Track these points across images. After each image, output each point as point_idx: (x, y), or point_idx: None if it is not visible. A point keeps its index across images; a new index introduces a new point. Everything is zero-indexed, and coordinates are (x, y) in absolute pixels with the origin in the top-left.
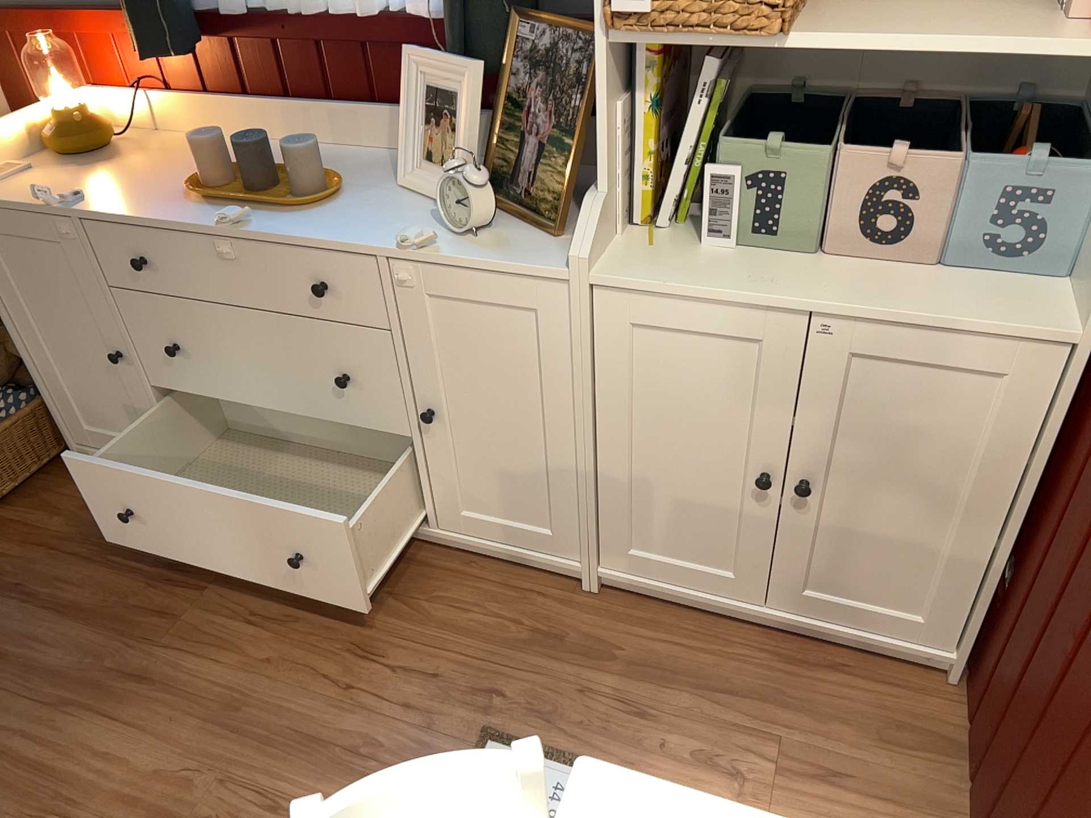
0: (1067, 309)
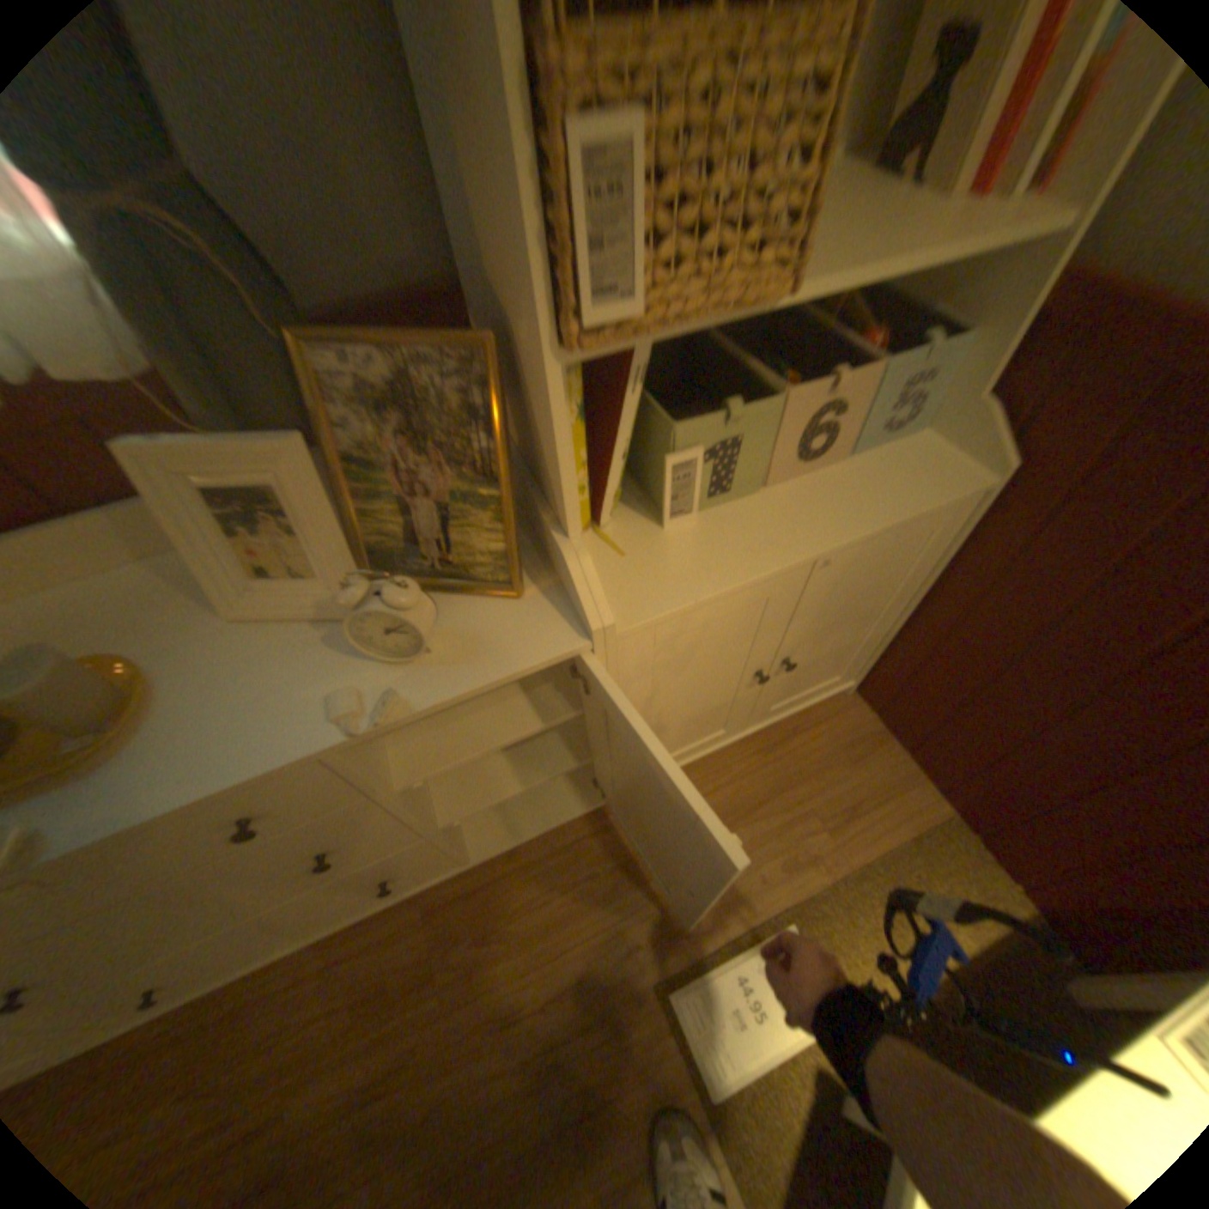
0: (978, 455)
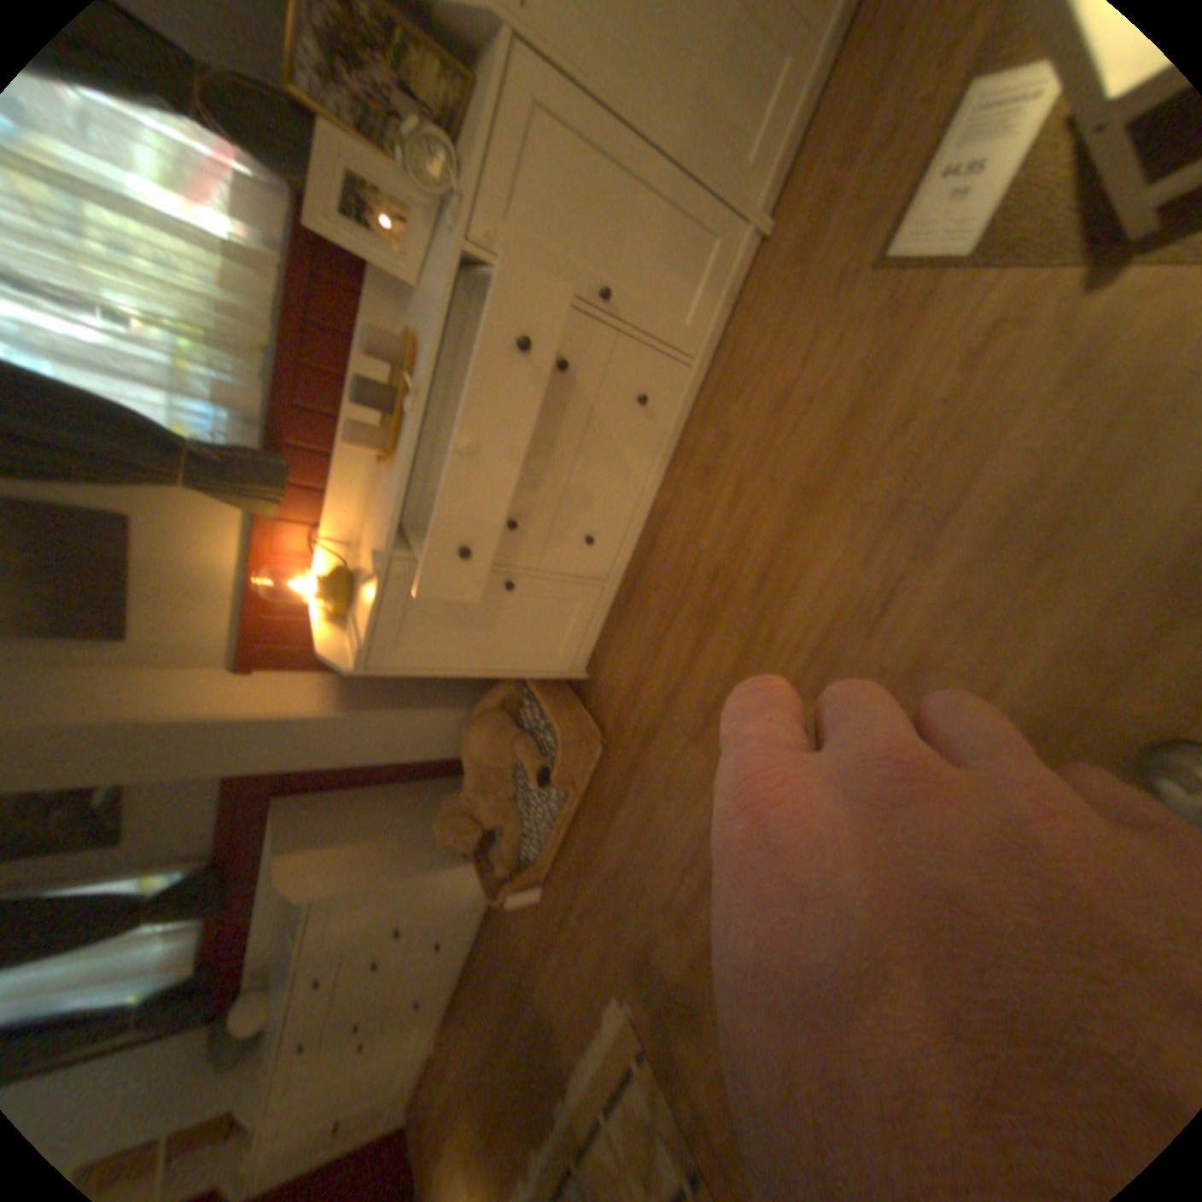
0: None
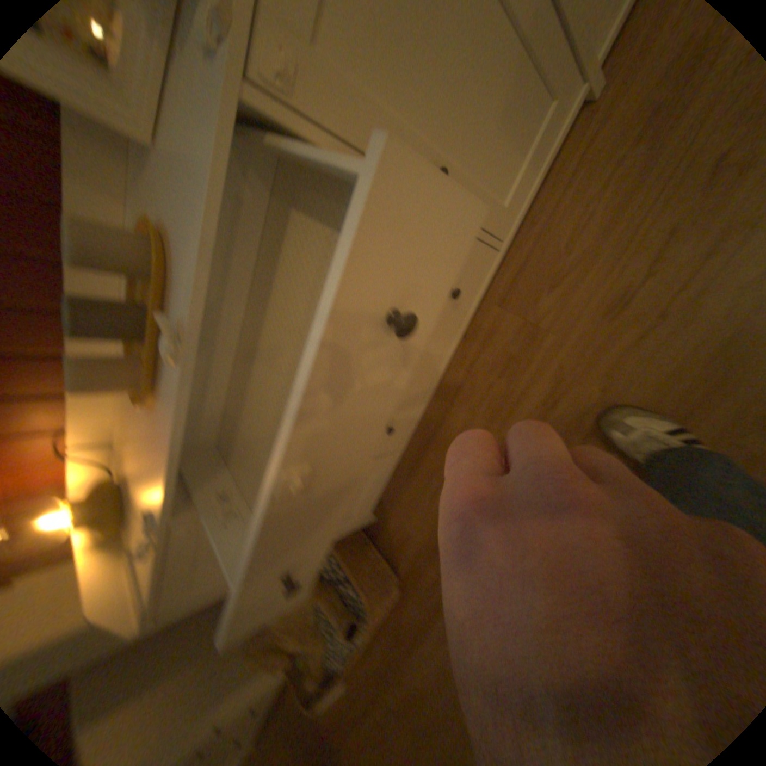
0: None
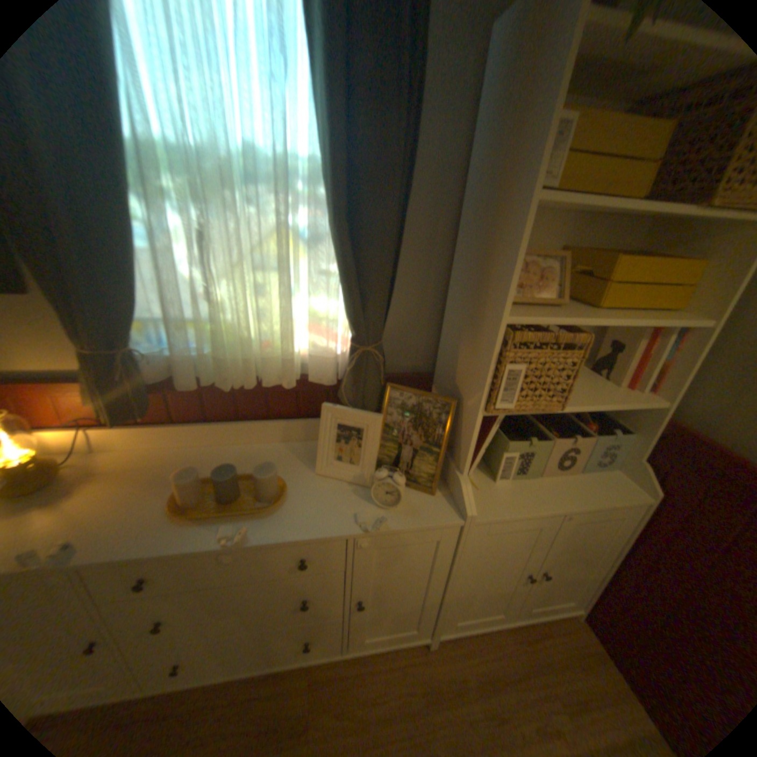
0: (643, 487)
